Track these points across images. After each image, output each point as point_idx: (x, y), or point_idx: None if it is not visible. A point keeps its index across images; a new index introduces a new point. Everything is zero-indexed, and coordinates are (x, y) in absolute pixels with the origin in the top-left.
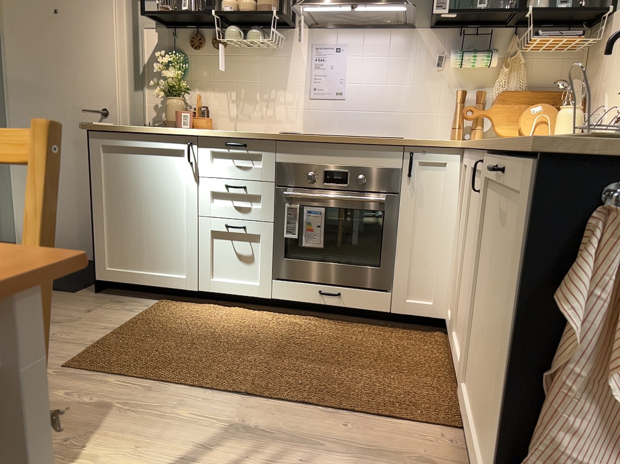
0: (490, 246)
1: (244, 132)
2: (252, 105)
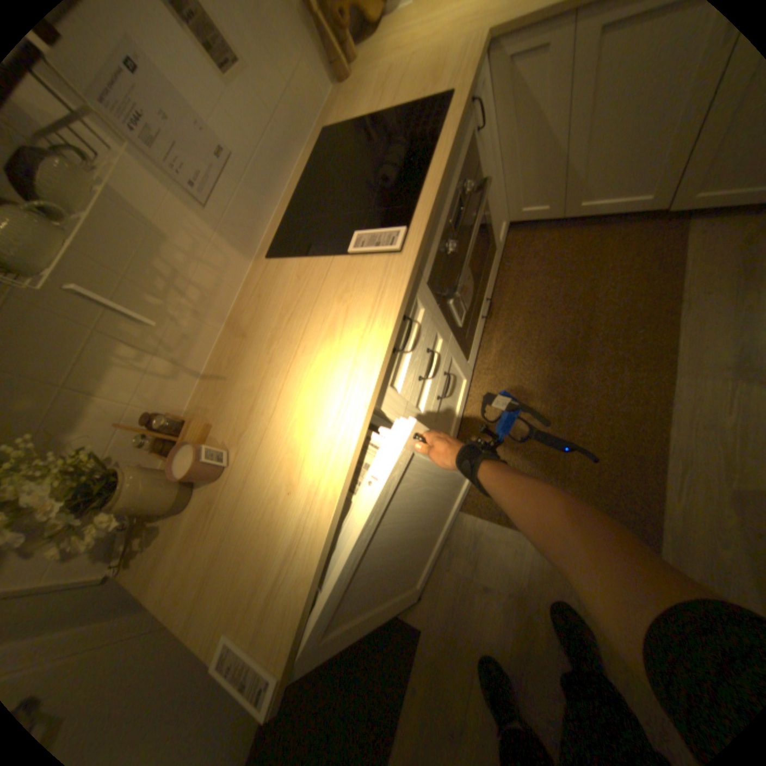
0: None
1: (223, 354)
2: (164, 321)
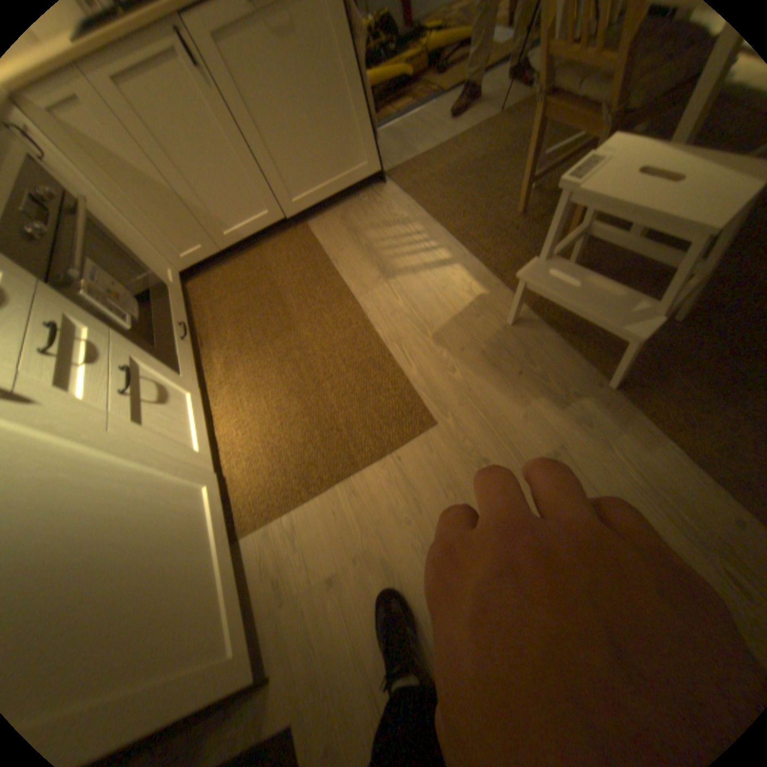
0: (256, 85)
1: None
2: None
